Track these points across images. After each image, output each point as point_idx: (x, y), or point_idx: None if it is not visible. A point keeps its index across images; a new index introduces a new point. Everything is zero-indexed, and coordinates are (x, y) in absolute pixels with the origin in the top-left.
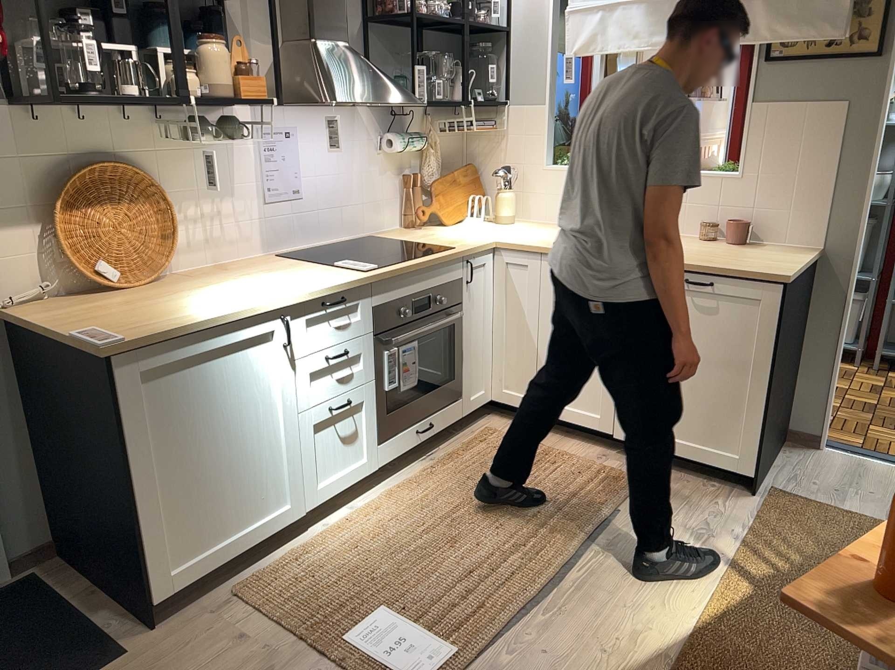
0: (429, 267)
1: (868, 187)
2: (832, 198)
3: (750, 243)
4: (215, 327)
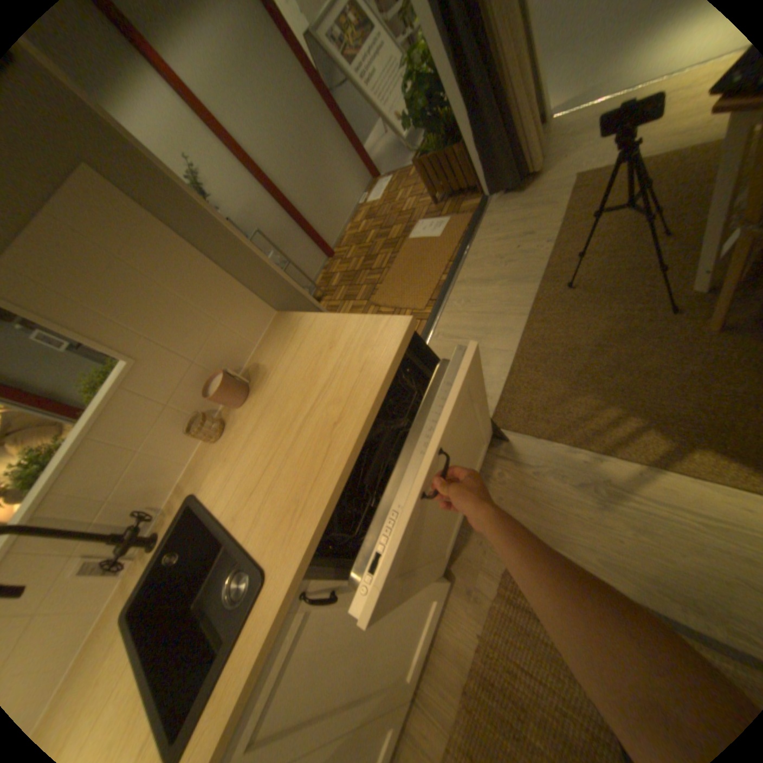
0: None
1: (232, 233)
2: (225, 274)
3: (248, 383)
4: None
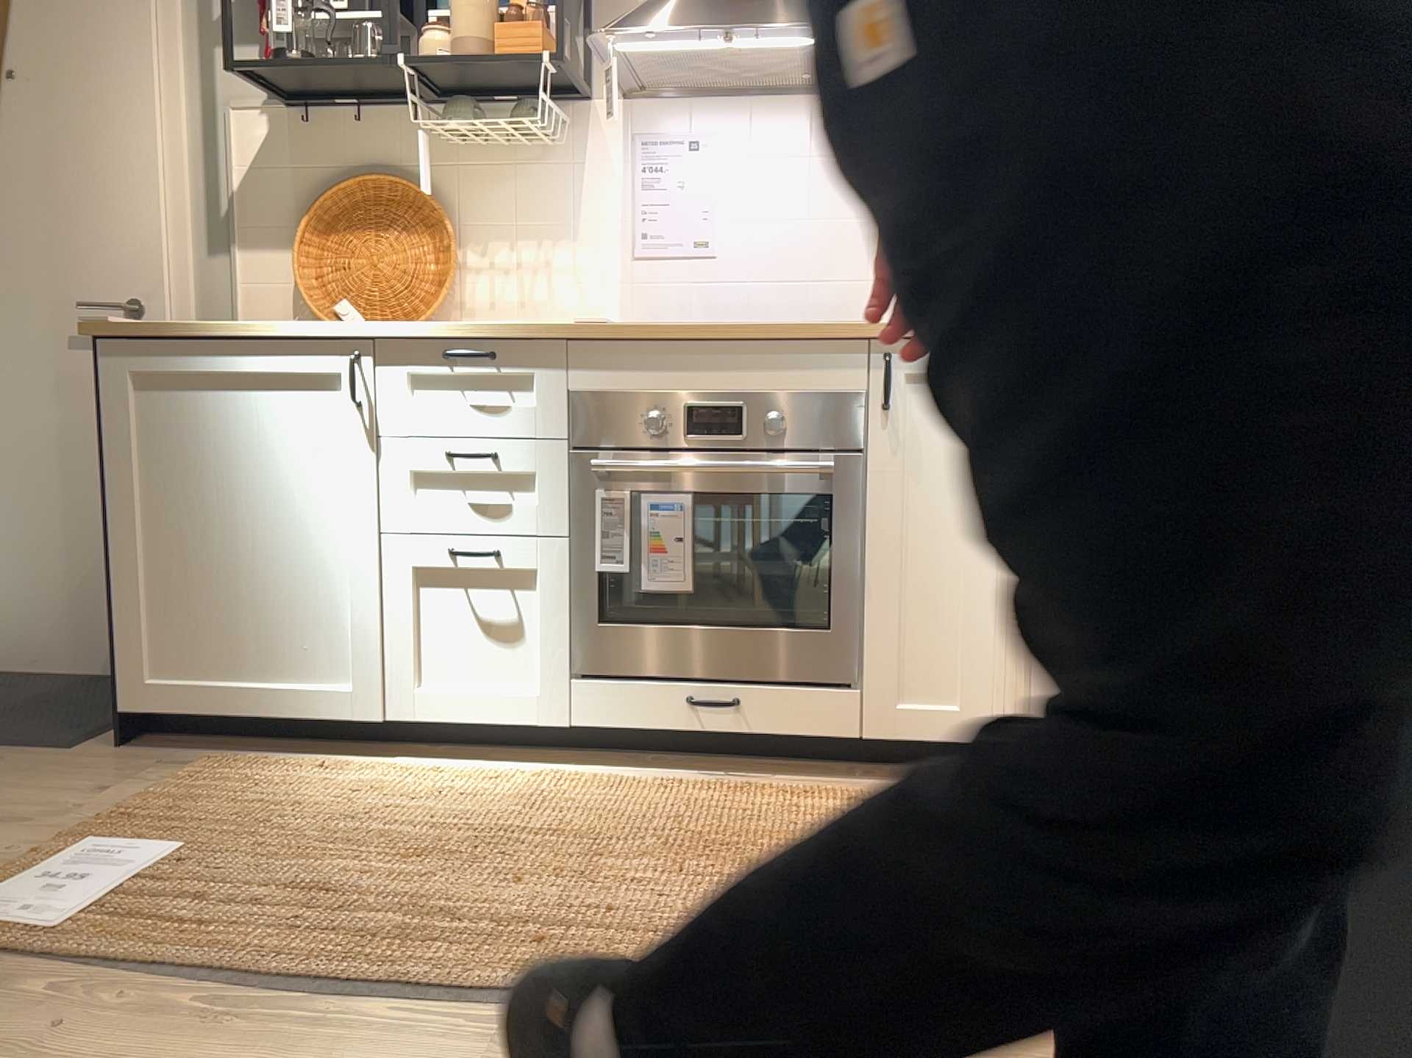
0: (741, 342)
1: None
2: None
3: None
4: (239, 341)
